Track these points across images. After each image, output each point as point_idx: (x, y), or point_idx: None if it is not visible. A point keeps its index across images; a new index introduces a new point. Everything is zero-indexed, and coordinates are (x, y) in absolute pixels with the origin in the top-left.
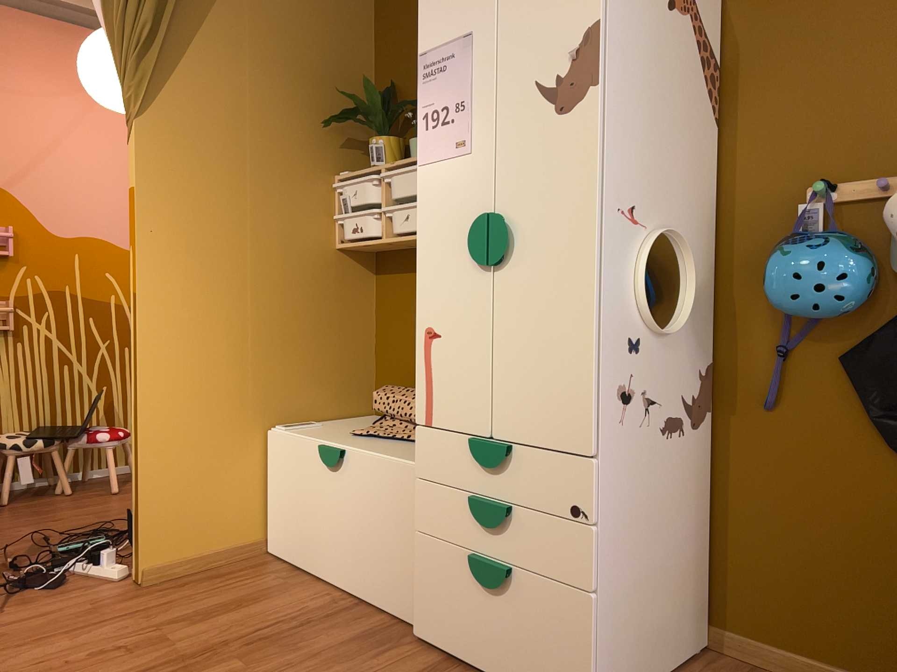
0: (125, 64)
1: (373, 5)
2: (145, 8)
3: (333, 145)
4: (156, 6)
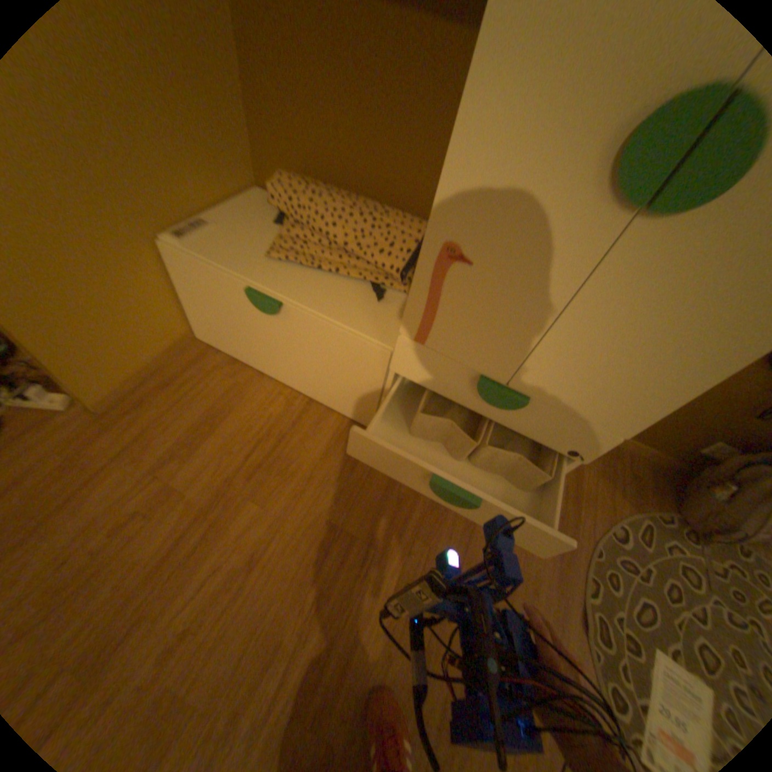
0: None
1: None
2: None
3: None
4: None
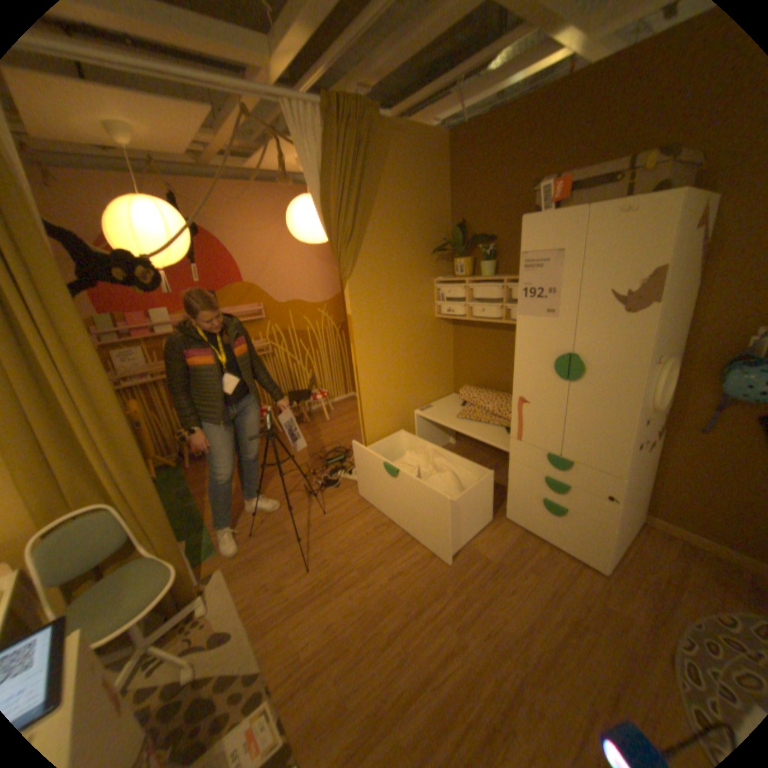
0: (338, 252)
1: (448, 167)
2: (346, 219)
3: (432, 262)
4: (351, 217)
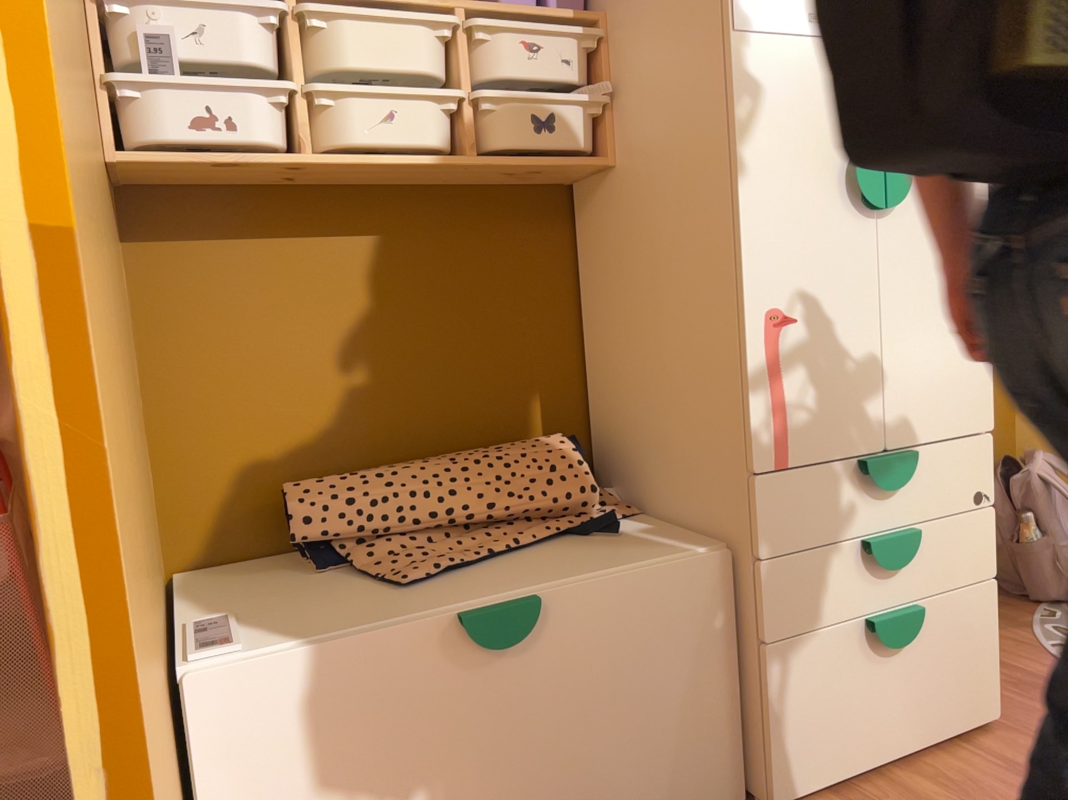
0: None
1: None
2: None
3: None
4: None
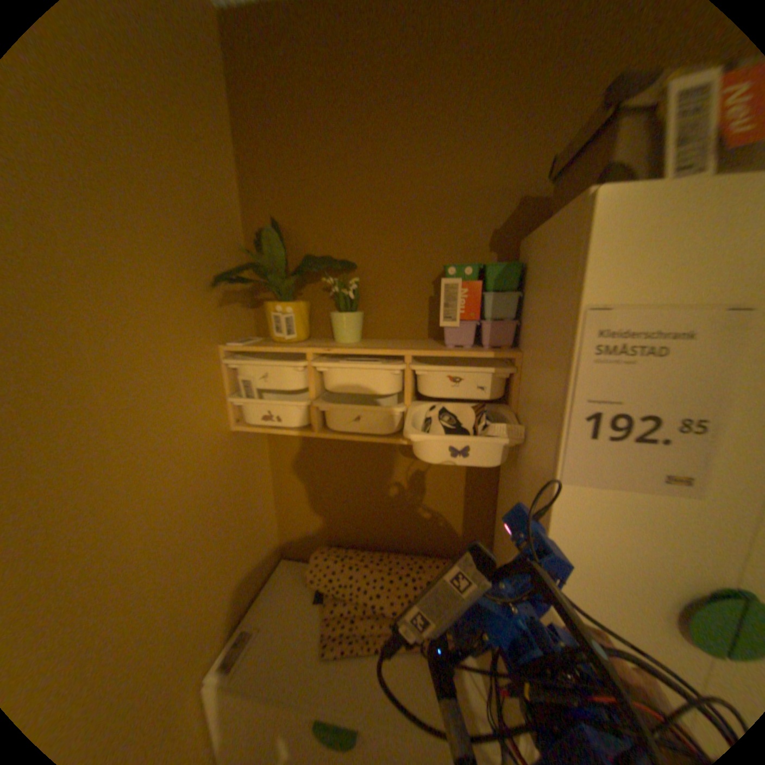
0: None
1: (229, 99)
2: None
3: (214, 307)
4: None
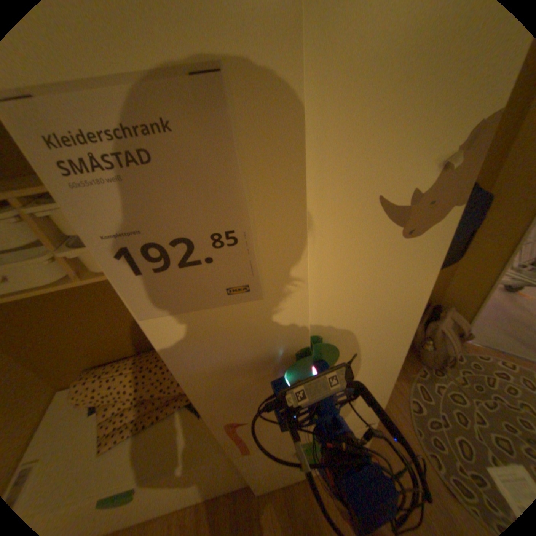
0: None
1: None
2: None
3: None
4: None
